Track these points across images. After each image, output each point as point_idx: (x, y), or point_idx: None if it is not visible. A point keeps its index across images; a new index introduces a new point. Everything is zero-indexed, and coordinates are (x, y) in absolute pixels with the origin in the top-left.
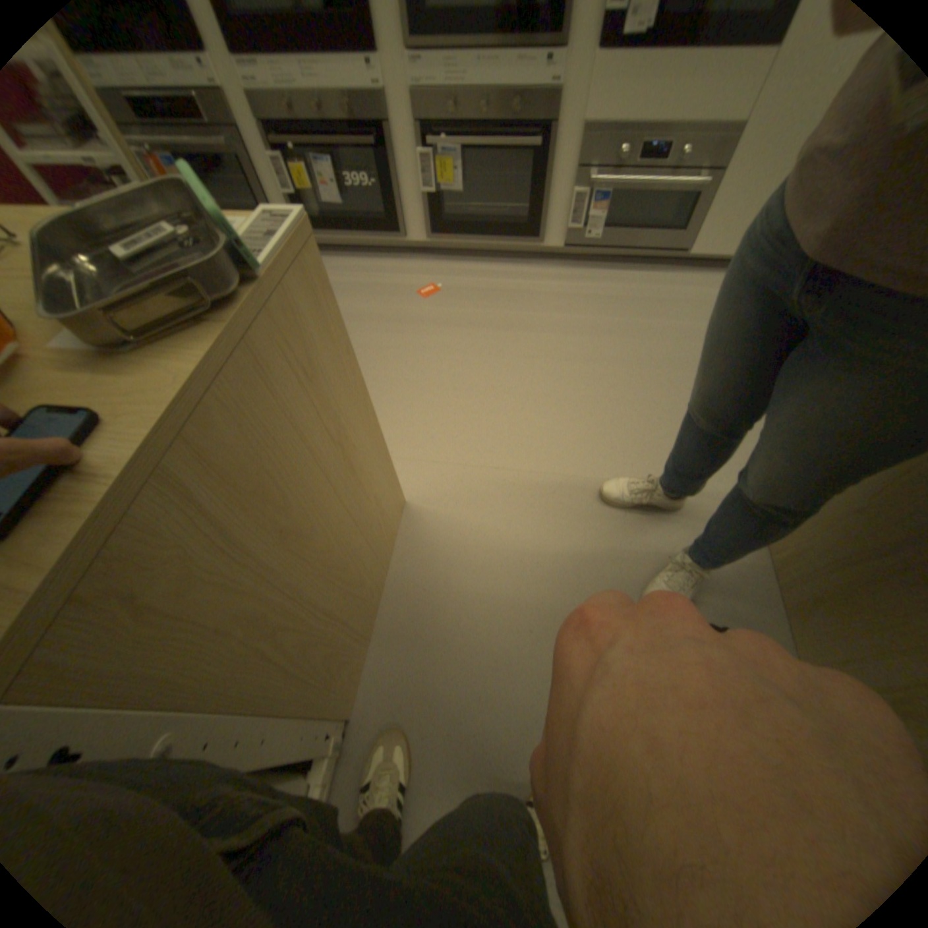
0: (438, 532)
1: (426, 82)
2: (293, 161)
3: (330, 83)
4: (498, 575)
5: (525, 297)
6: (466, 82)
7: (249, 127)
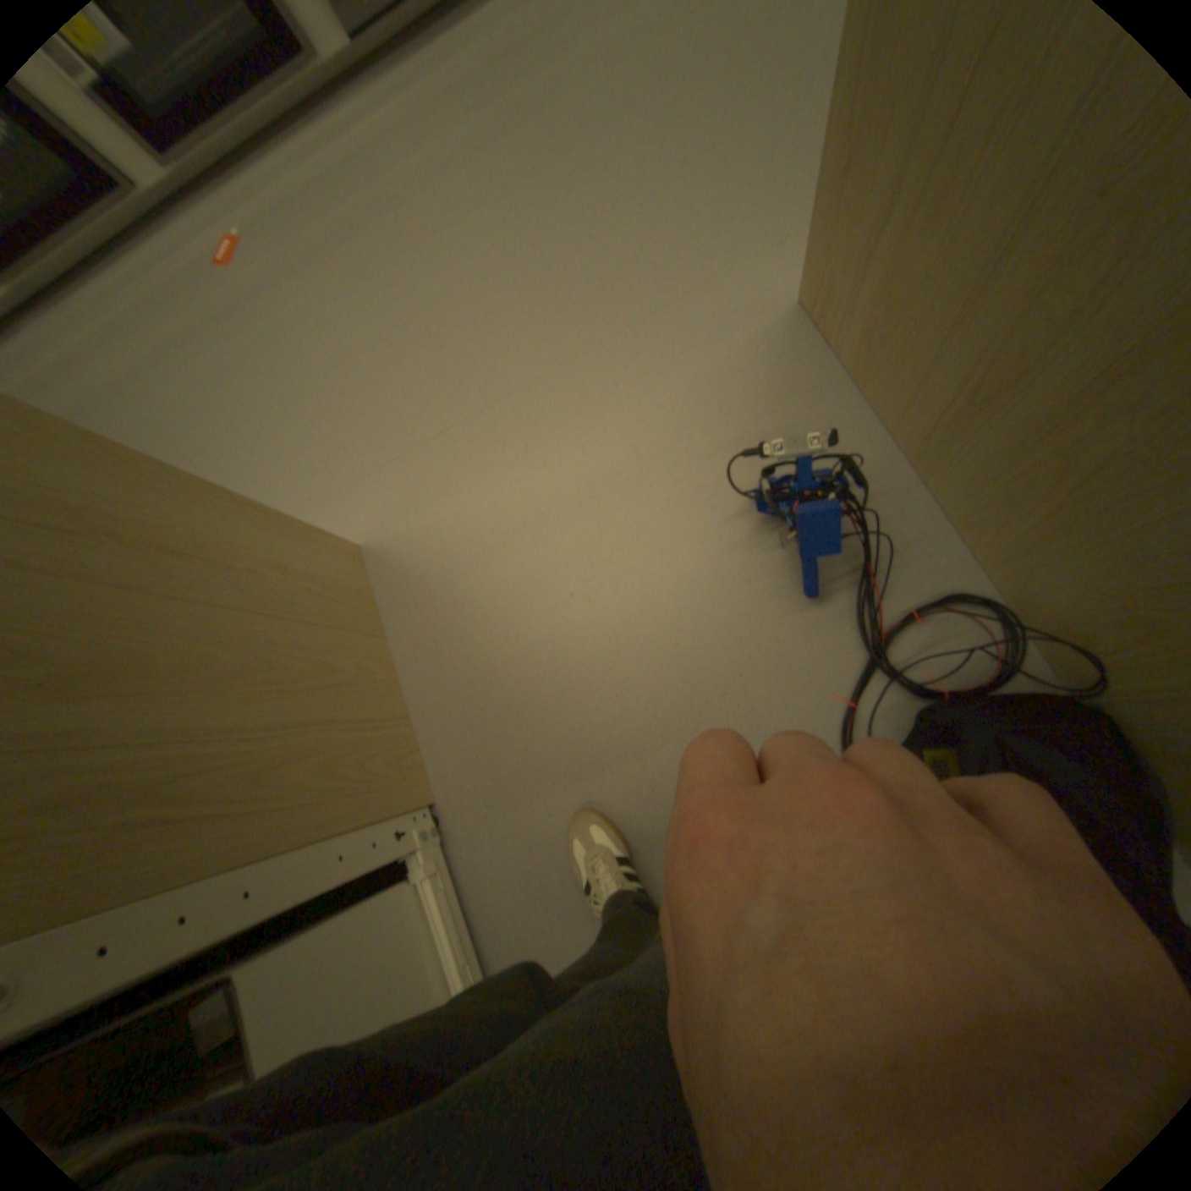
0: (417, 556)
1: None
2: None
3: None
4: (508, 558)
5: (352, 168)
6: None
7: None
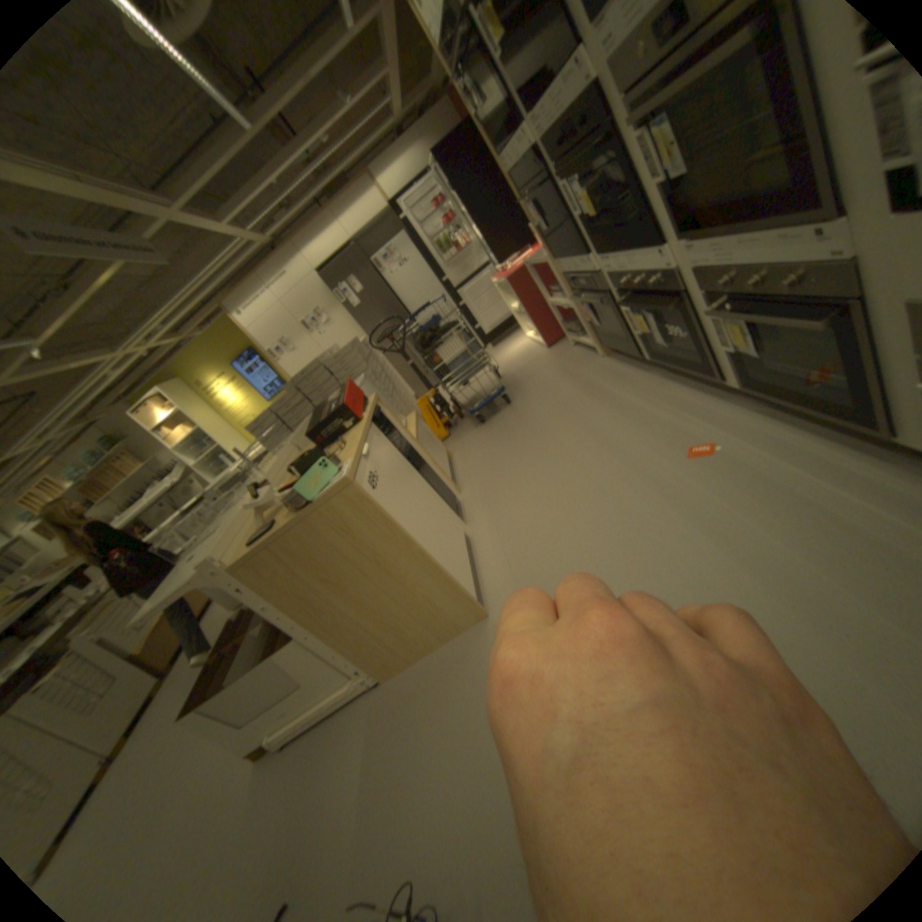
0: (474, 649)
1: (705, 263)
2: (638, 314)
3: (646, 266)
4: (459, 708)
5: (792, 509)
6: (738, 262)
7: (617, 290)
